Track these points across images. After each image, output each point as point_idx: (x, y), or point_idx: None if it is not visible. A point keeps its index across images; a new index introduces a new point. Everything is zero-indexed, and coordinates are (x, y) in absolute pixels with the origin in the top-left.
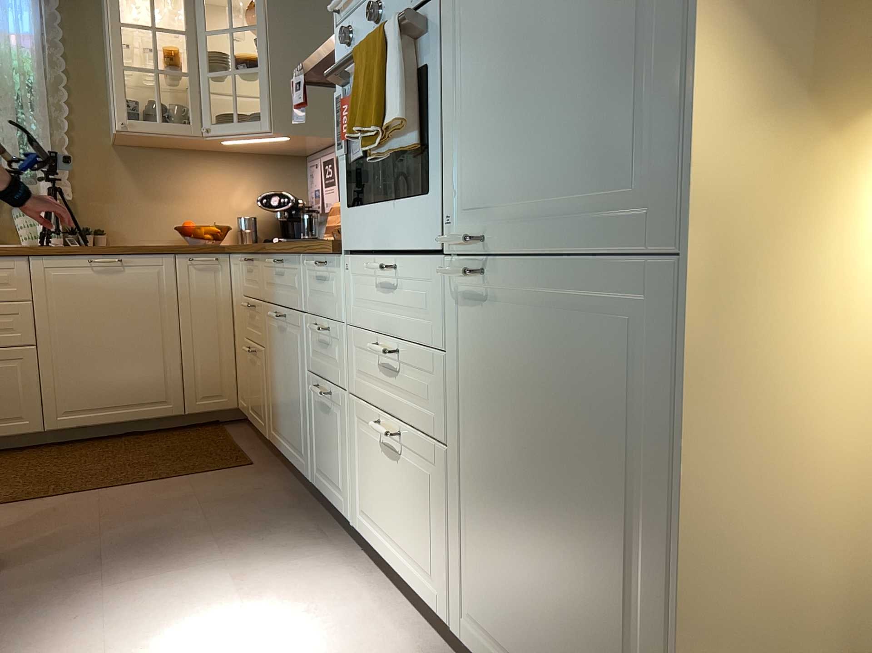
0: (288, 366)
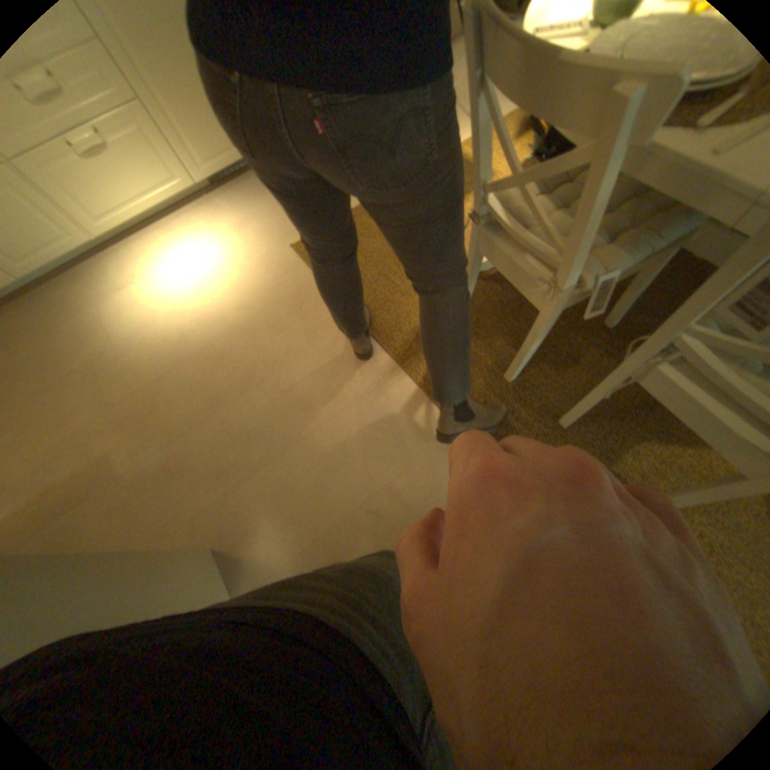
0: None
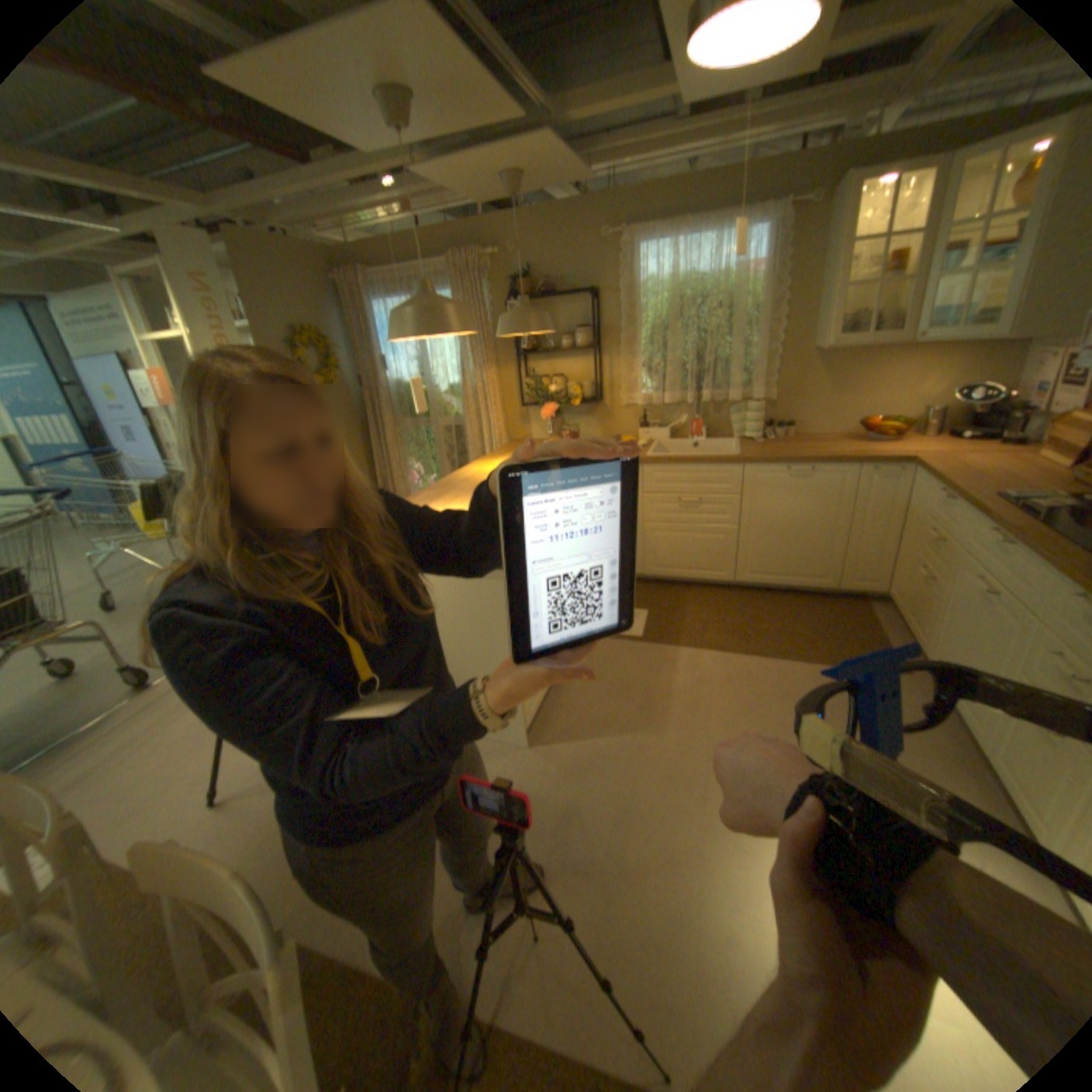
0: (983, 638)
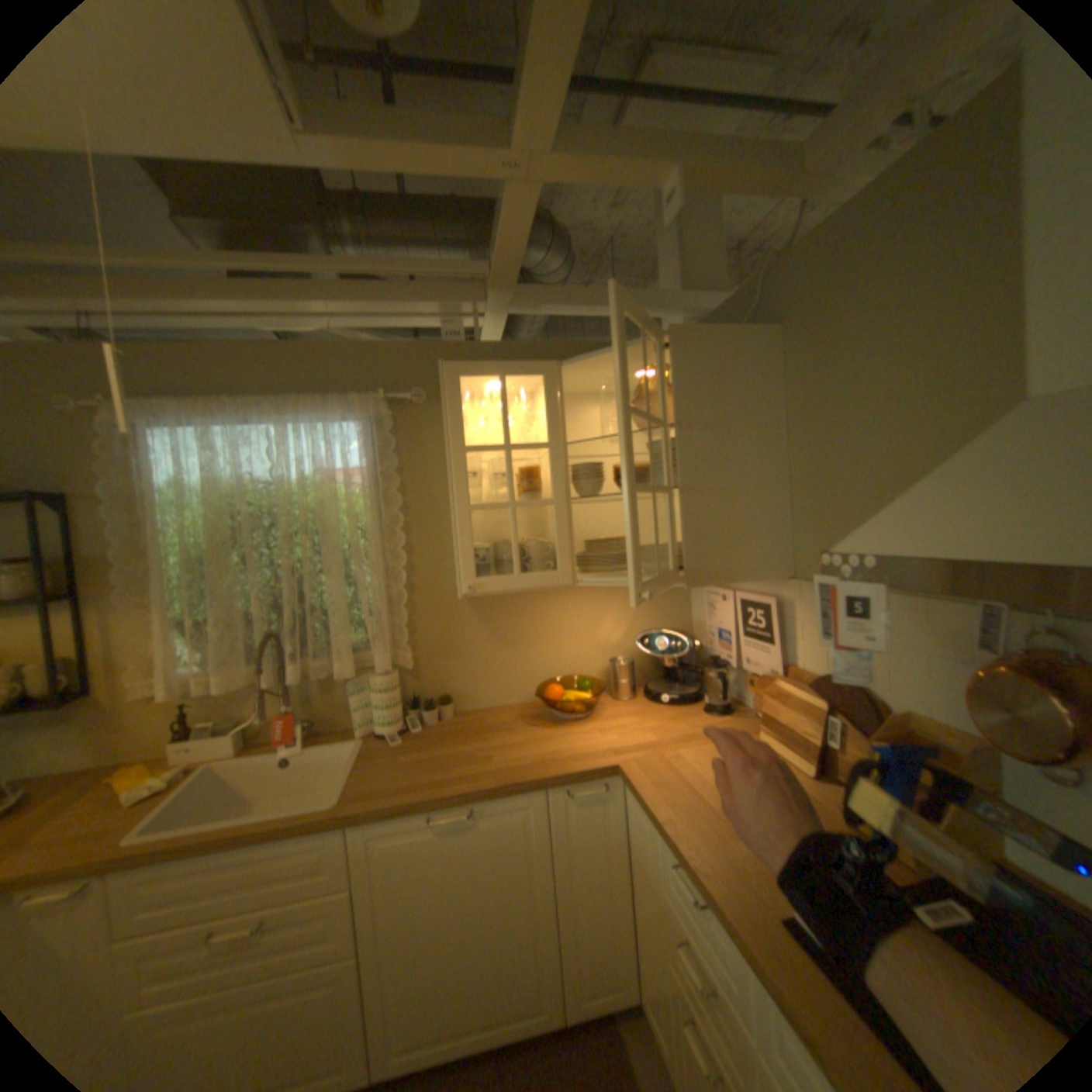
0: None
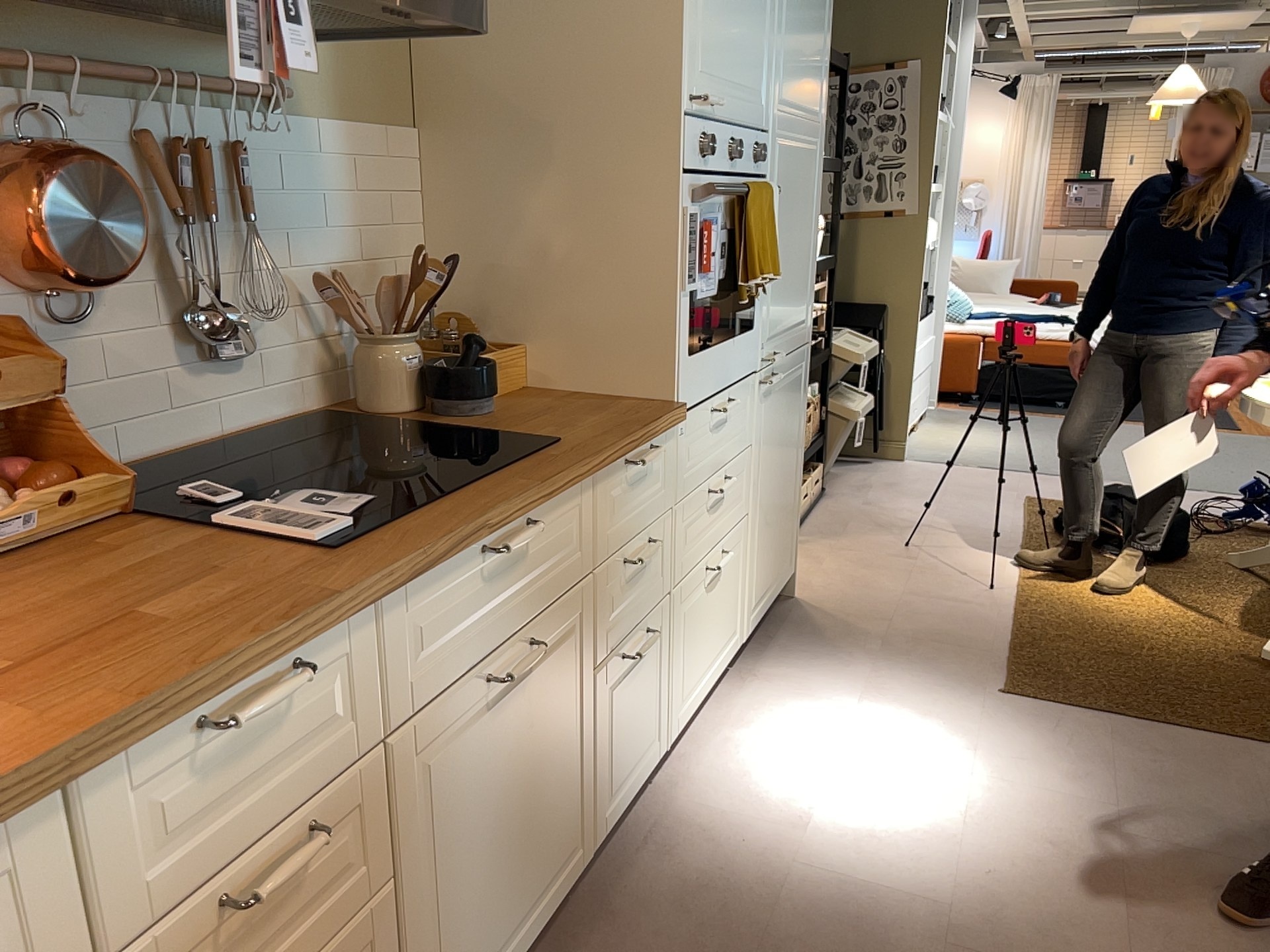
0: (528, 751)
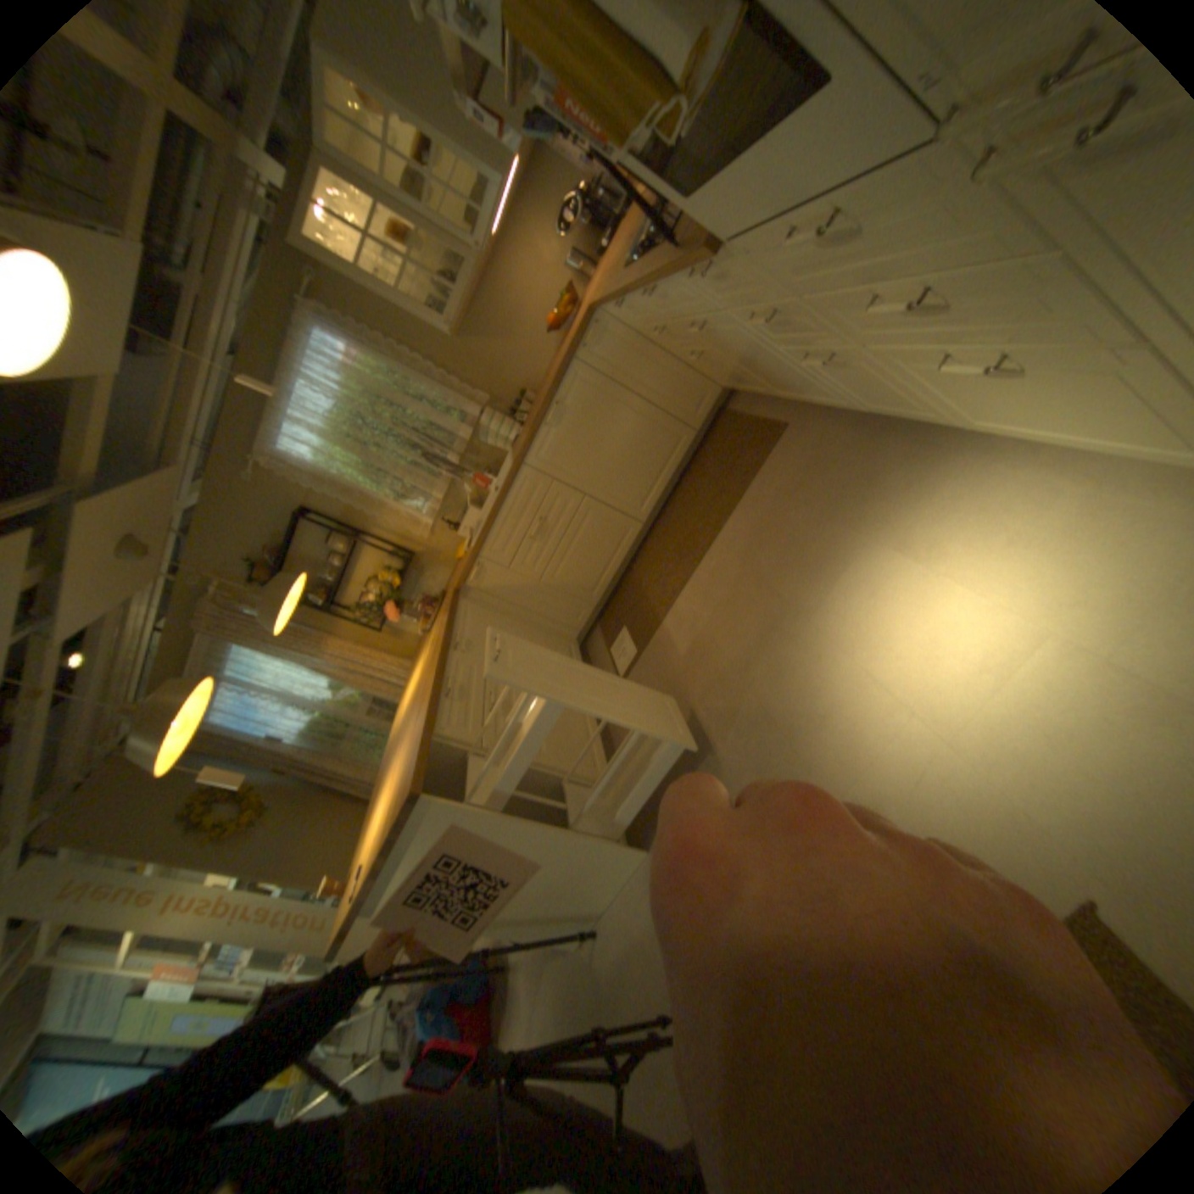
0: (751, 348)
